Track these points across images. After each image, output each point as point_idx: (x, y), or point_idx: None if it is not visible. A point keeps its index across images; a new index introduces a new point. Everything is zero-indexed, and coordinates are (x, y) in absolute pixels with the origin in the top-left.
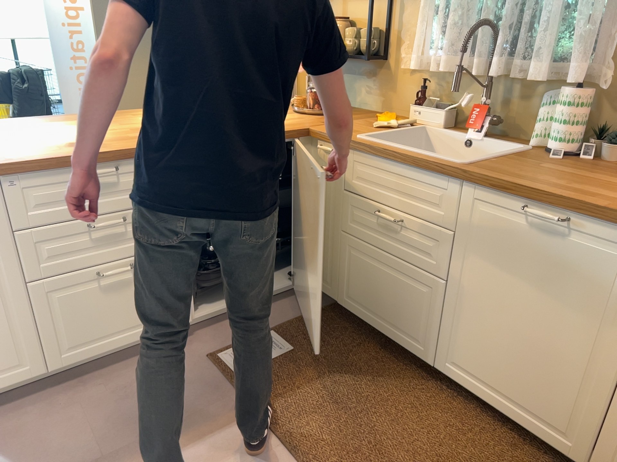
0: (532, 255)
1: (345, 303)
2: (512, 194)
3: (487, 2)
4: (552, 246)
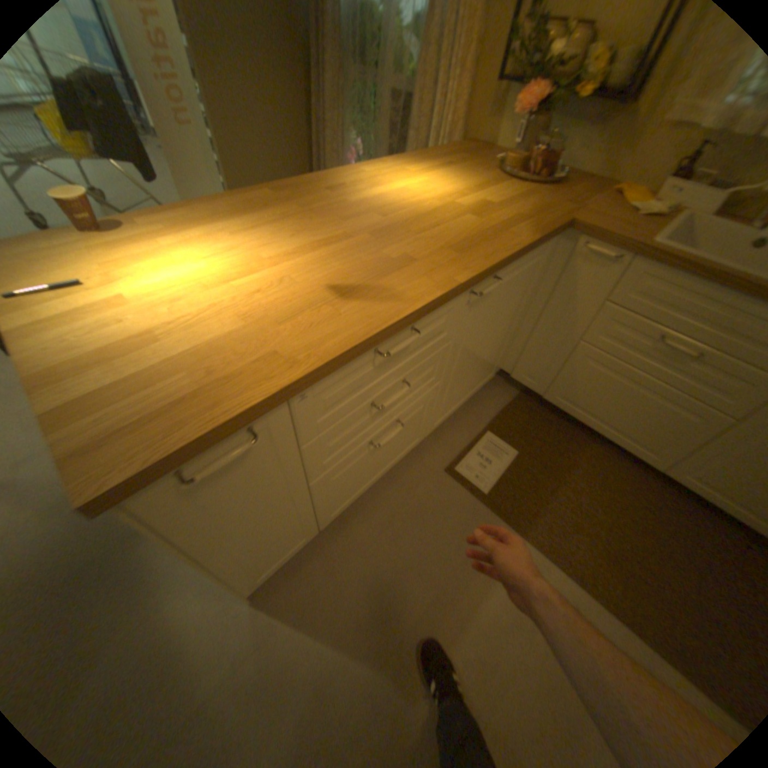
0: None
1: (555, 401)
2: None
3: None
4: None
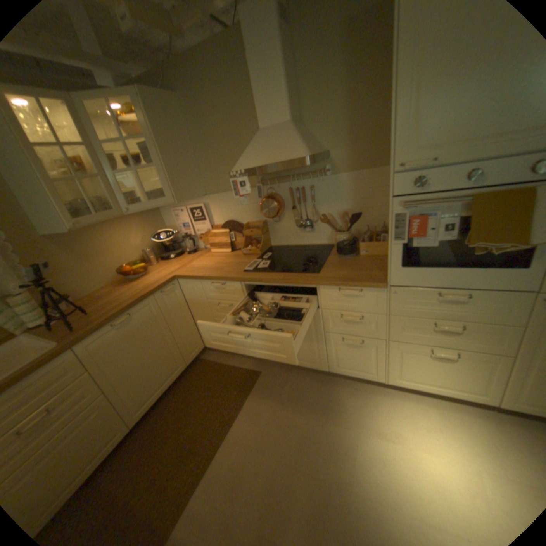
0: (127, 337)
1: None
2: (103, 326)
3: None
4: (130, 327)
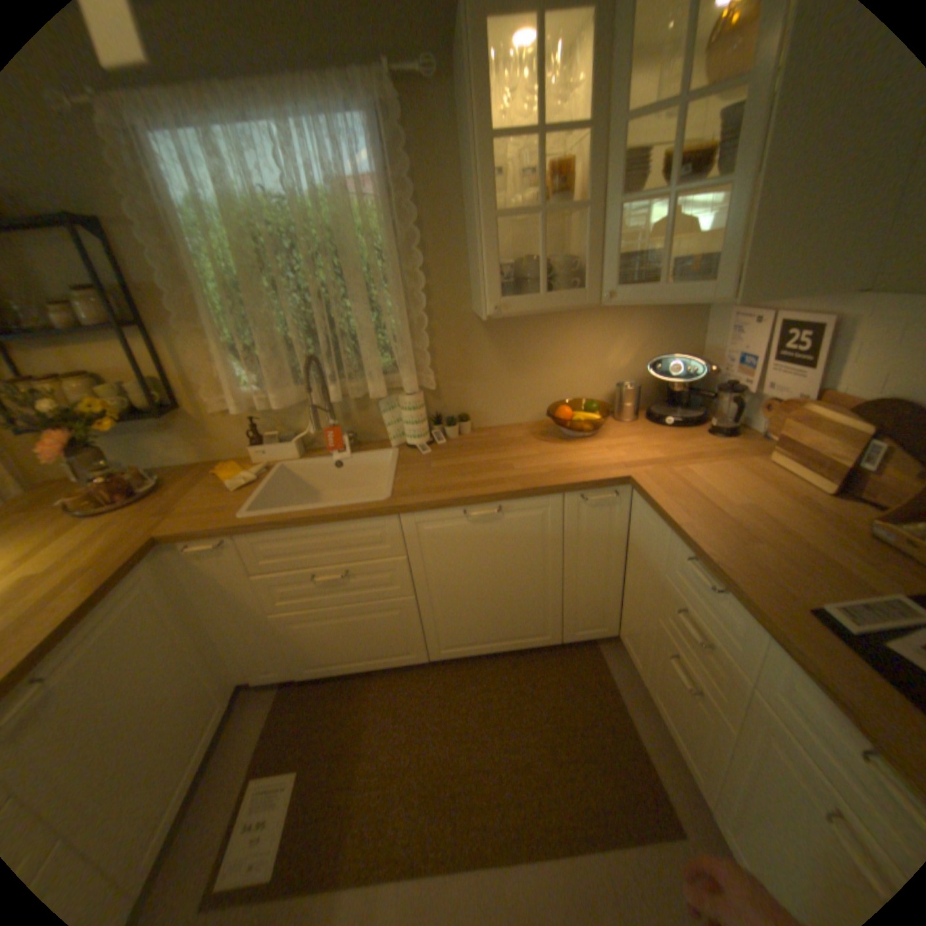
0: (481, 541)
1: (306, 675)
2: (451, 507)
3: (297, 335)
4: (494, 528)
